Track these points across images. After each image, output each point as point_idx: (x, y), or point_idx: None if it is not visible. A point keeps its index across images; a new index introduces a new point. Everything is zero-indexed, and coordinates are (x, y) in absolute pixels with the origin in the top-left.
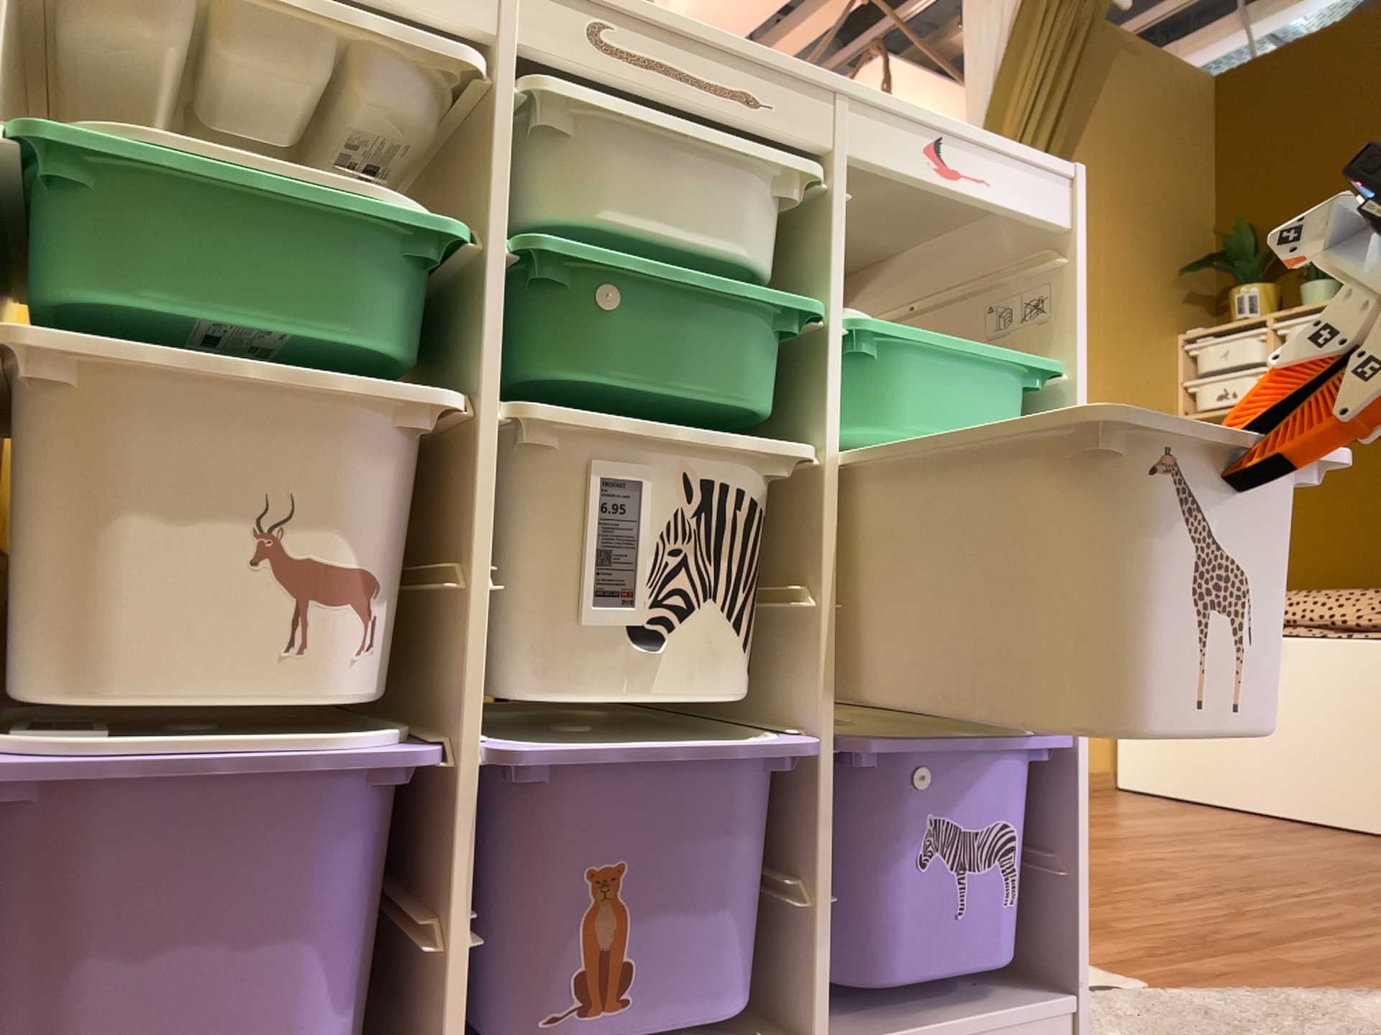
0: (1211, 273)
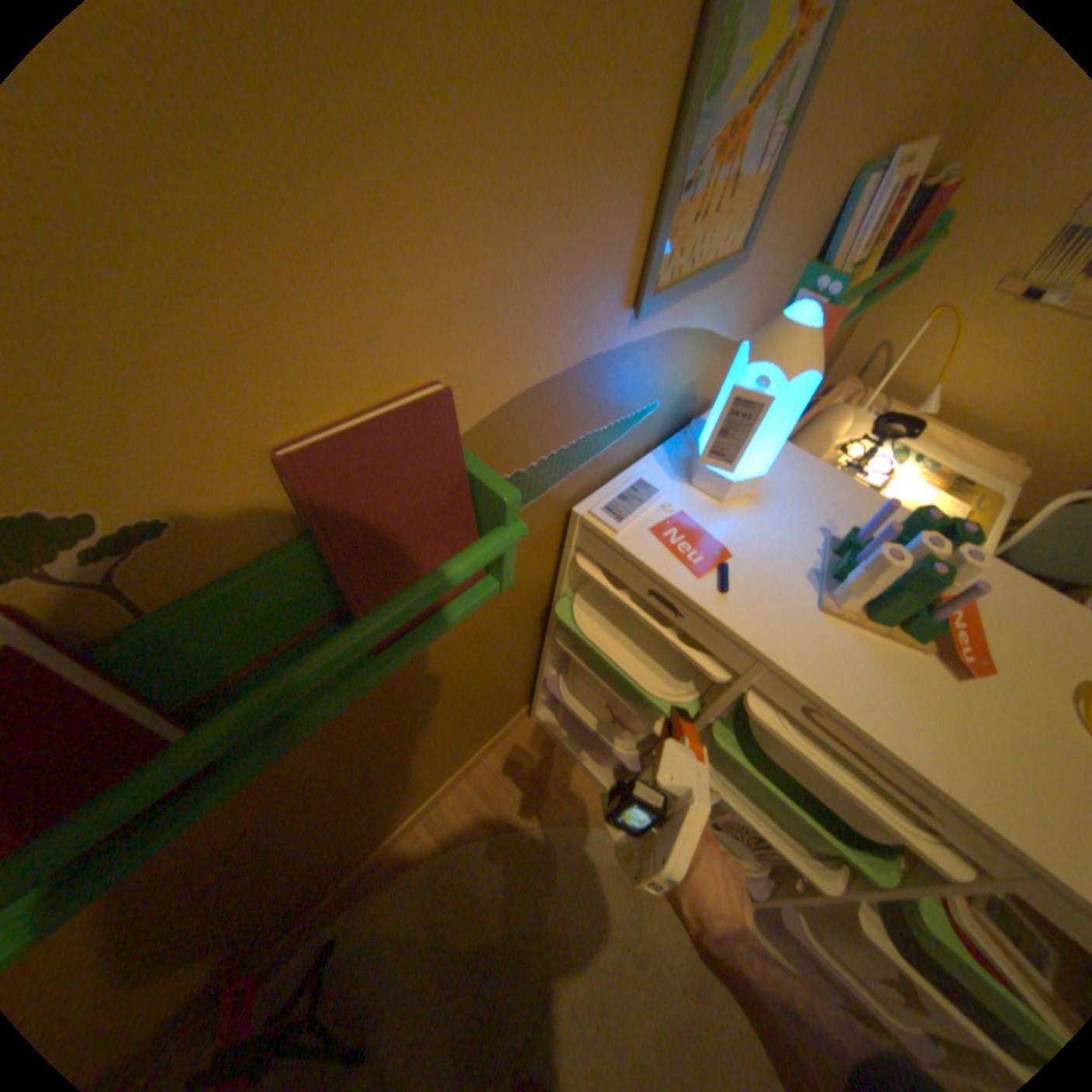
0: None
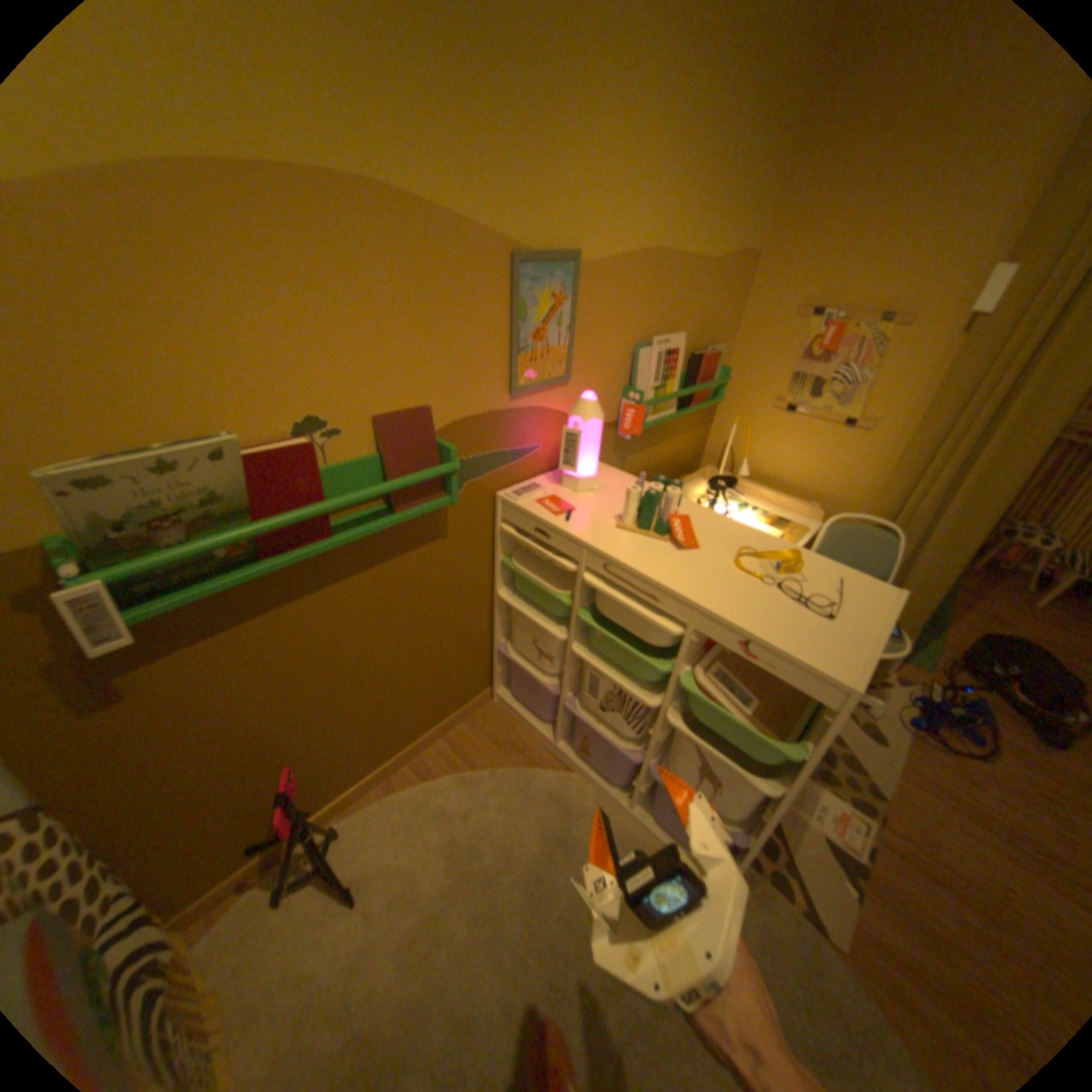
0: None
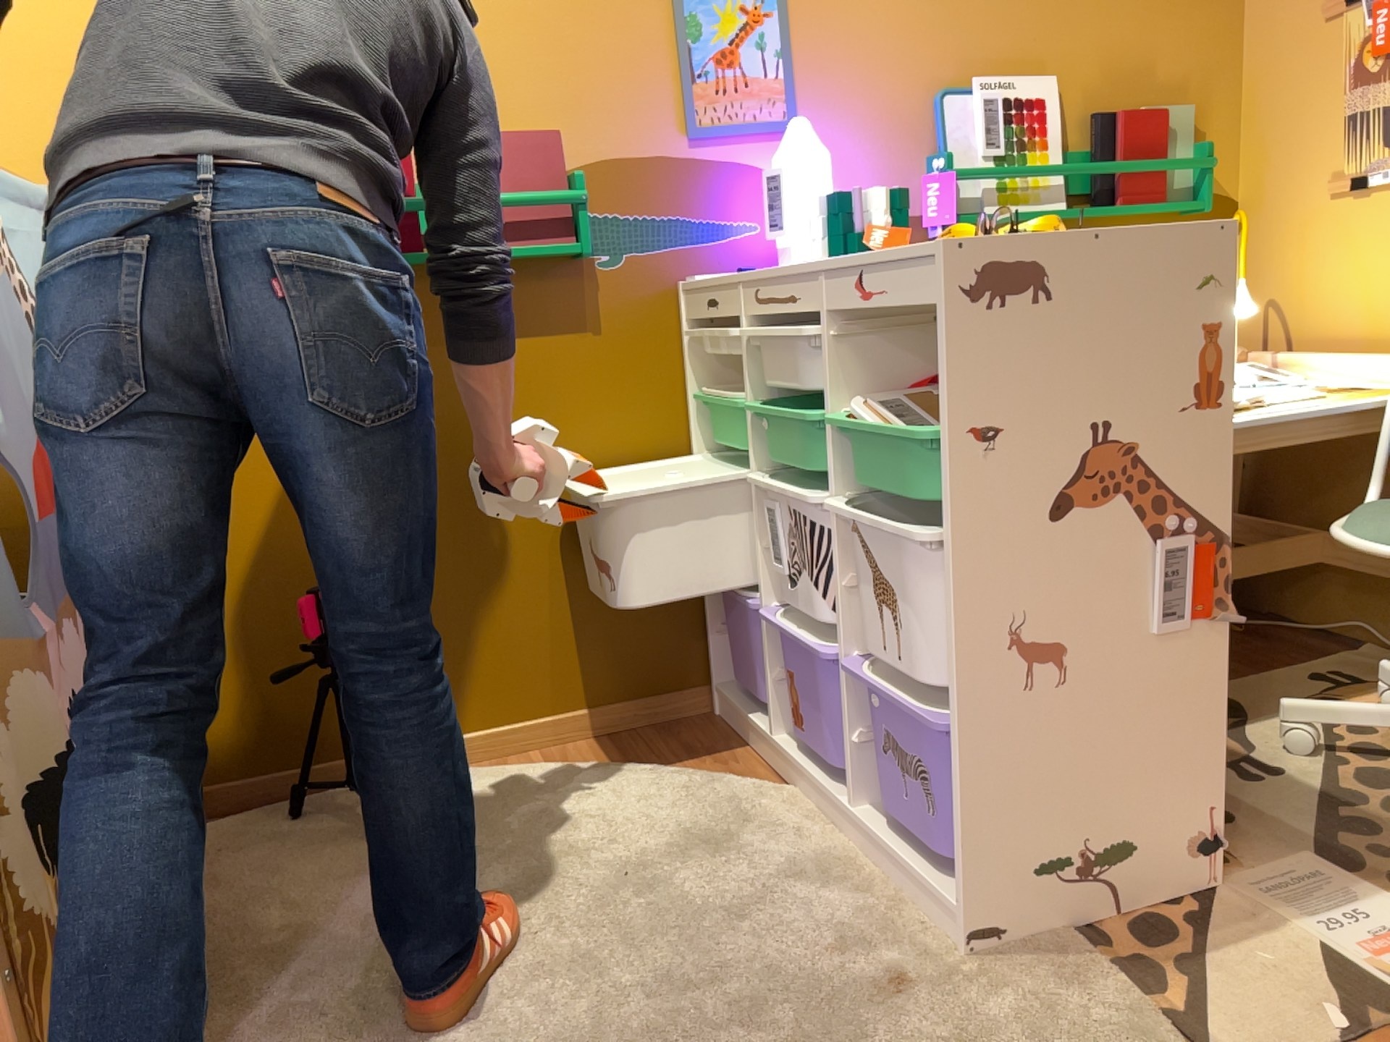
0: None
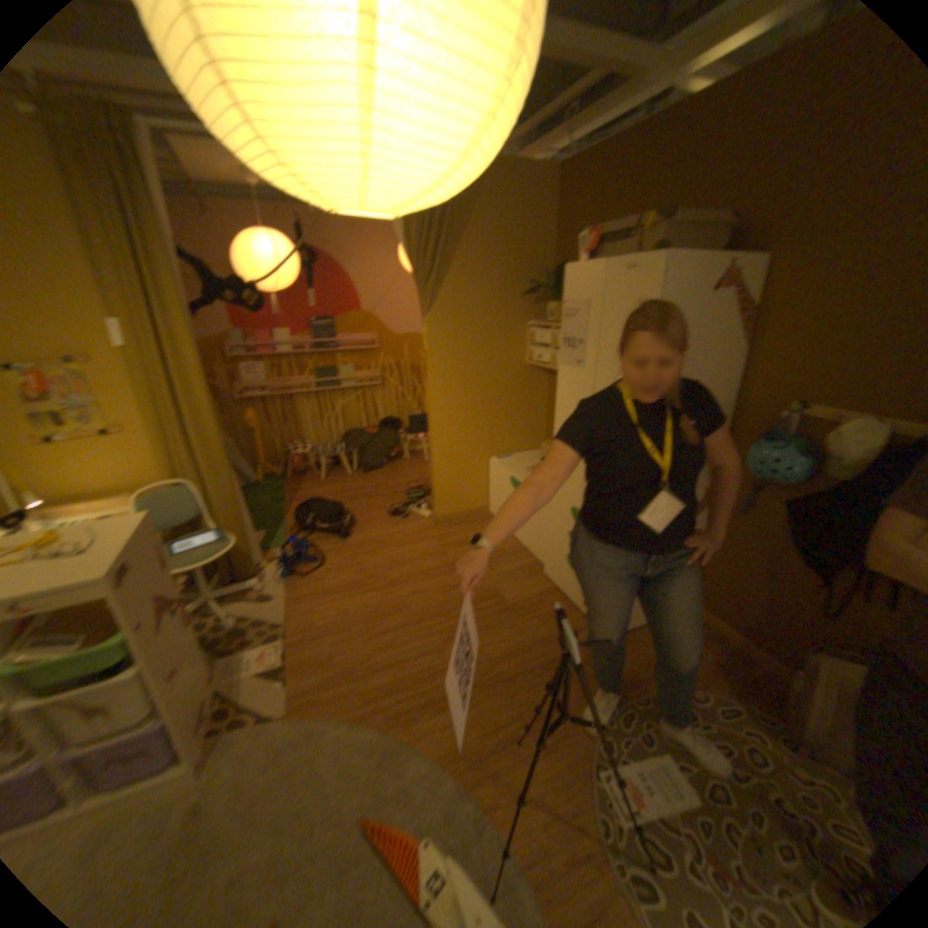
0: (541, 294)
